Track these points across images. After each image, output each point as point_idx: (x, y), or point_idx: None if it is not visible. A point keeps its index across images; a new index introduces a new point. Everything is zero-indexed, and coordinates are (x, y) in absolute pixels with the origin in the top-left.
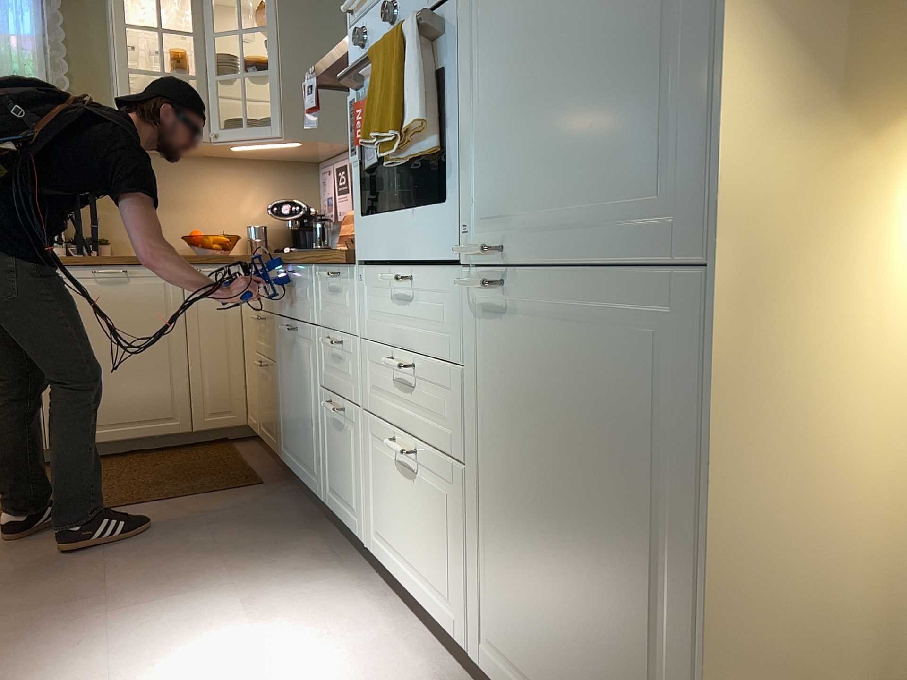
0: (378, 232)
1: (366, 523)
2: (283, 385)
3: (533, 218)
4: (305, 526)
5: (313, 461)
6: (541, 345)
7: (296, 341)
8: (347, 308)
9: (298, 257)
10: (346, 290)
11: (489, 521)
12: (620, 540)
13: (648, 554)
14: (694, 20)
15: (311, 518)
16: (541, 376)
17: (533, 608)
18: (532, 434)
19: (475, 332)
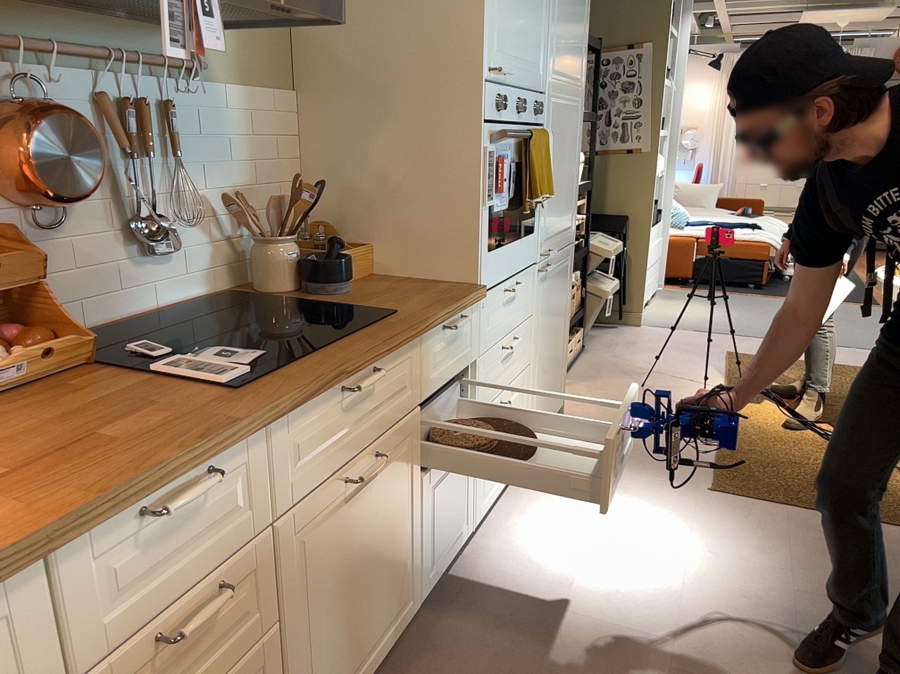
0: (499, 261)
1: (471, 509)
2: (318, 611)
3: (552, 236)
4: (419, 657)
5: (403, 585)
6: (551, 282)
7: (369, 477)
8: (466, 343)
9: (412, 331)
10: (466, 326)
11: (535, 374)
12: (559, 329)
13: (562, 326)
14: (573, 180)
15: (396, 669)
16: (551, 294)
17: (544, 386)
18: (548, 319)
19: (537, 293)
